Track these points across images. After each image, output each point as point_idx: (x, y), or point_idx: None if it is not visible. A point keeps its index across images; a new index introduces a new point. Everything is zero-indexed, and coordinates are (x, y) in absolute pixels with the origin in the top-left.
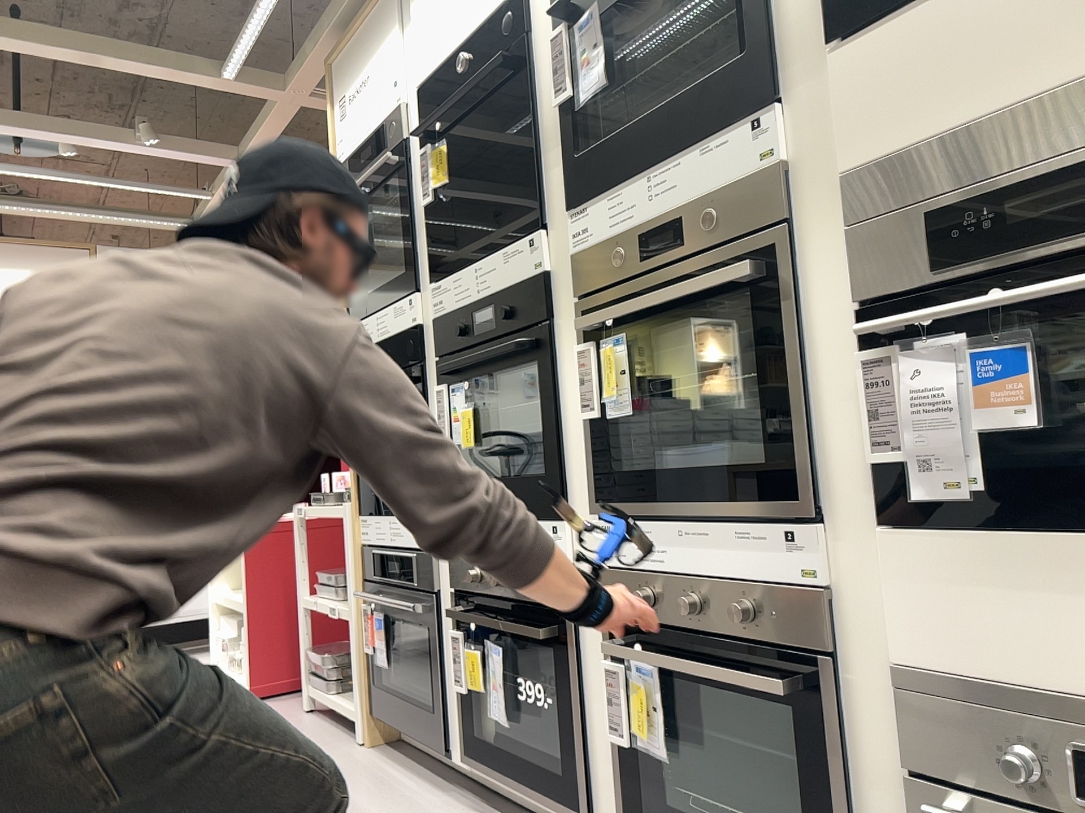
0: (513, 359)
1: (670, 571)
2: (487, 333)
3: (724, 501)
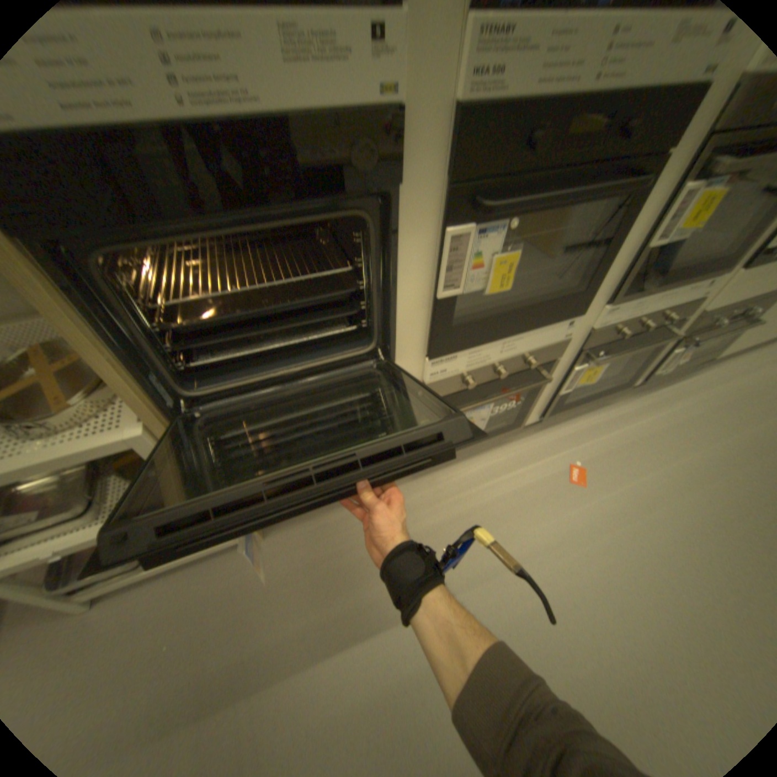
0: (607, 192)
1: (639, 315)
2: (583, 153)
3: (696, 276)
